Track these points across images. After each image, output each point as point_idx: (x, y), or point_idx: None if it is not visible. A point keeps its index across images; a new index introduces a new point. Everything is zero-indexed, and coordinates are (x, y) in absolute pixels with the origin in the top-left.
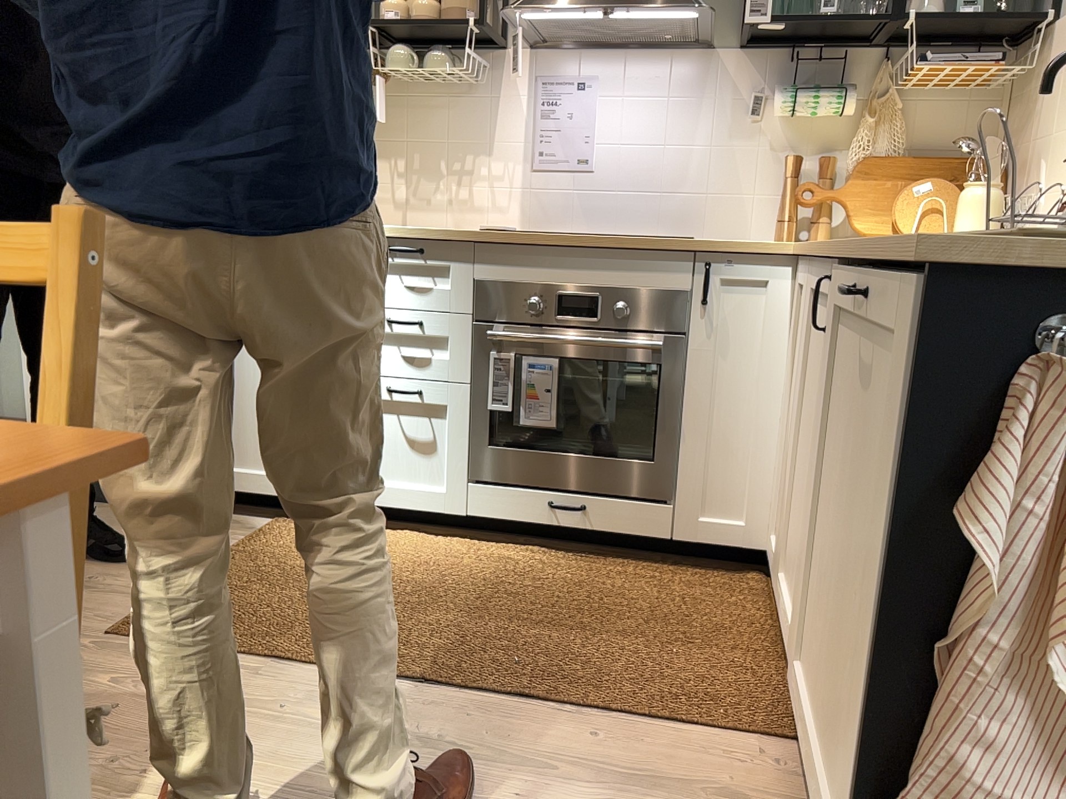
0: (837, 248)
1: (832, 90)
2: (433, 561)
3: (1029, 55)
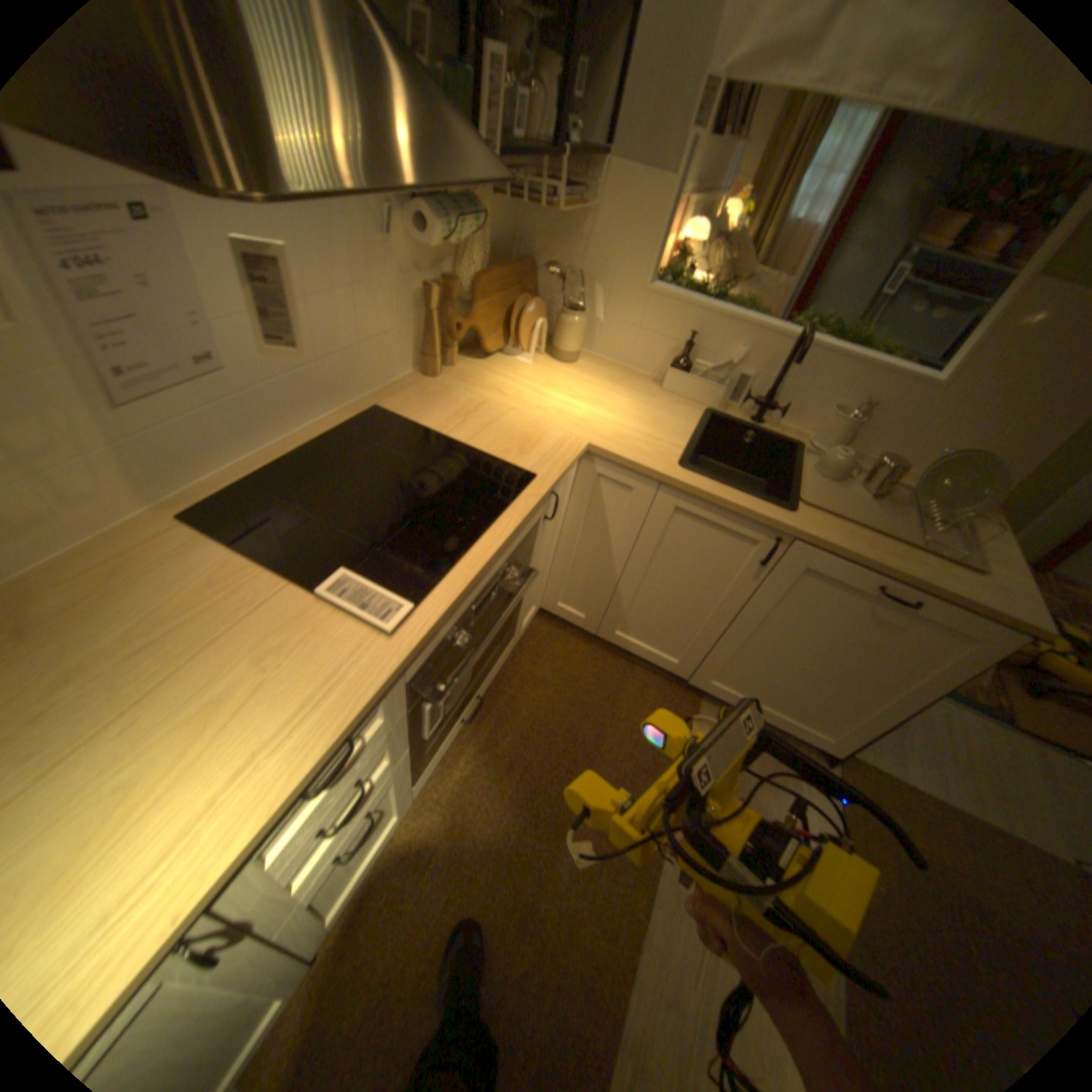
0: (792, 525)
1: (471, 207)
2: (450, 853)
3: (574, 171)
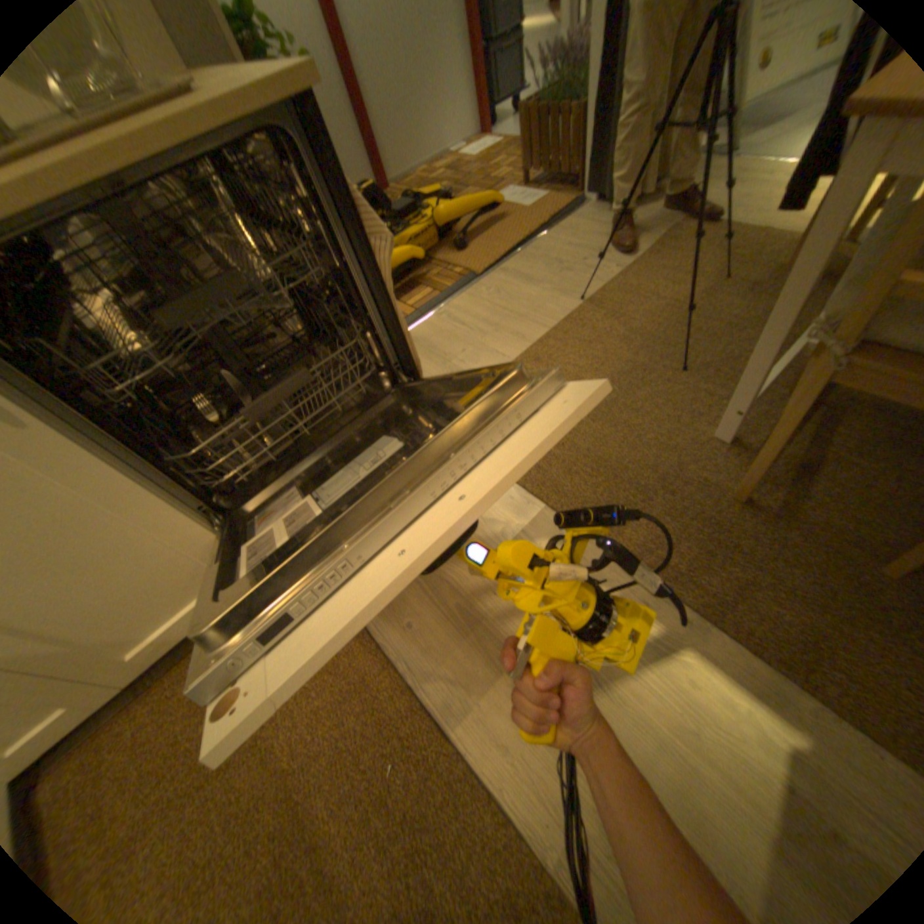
0: None
1: None
2: None
3: None
